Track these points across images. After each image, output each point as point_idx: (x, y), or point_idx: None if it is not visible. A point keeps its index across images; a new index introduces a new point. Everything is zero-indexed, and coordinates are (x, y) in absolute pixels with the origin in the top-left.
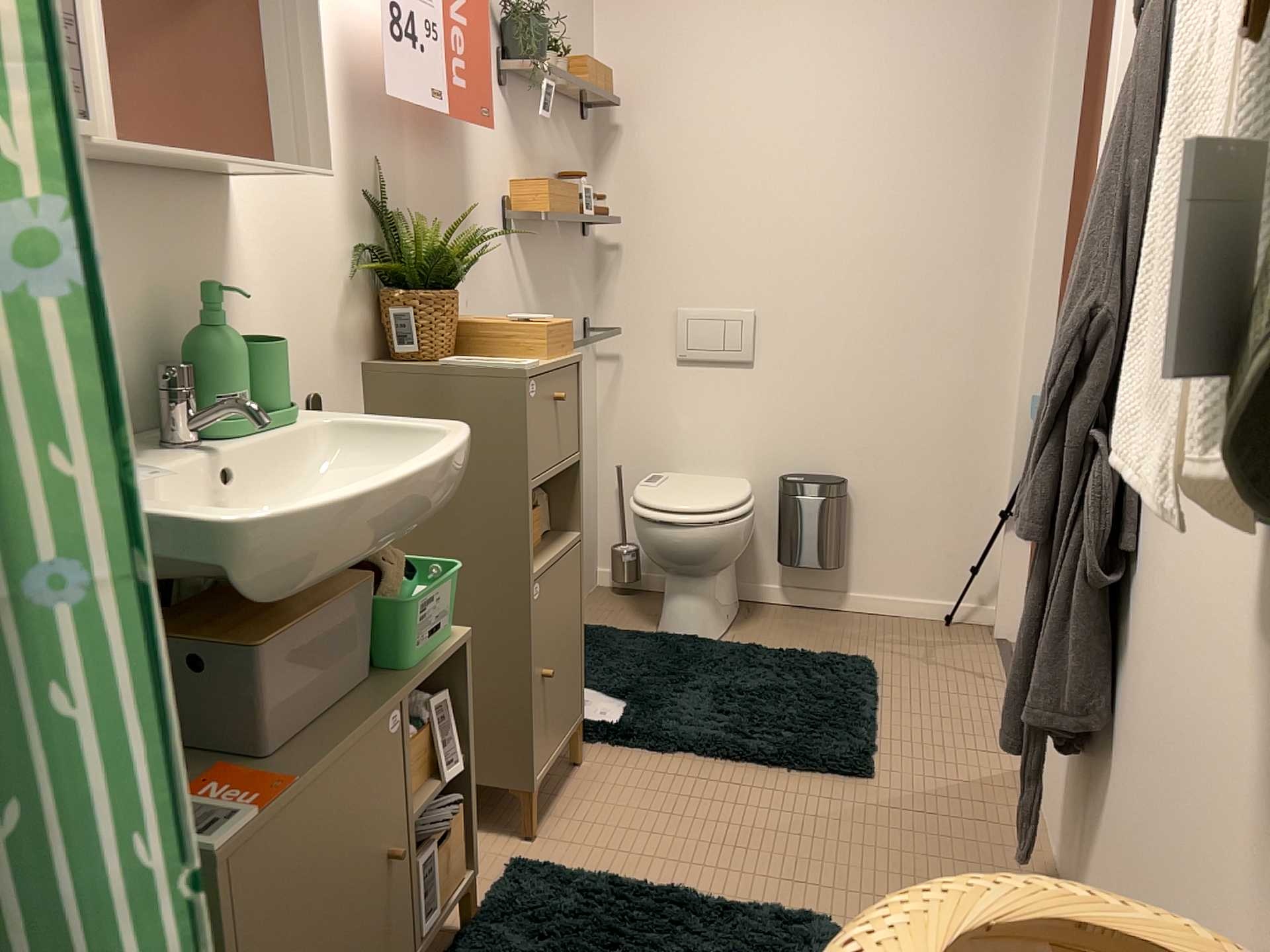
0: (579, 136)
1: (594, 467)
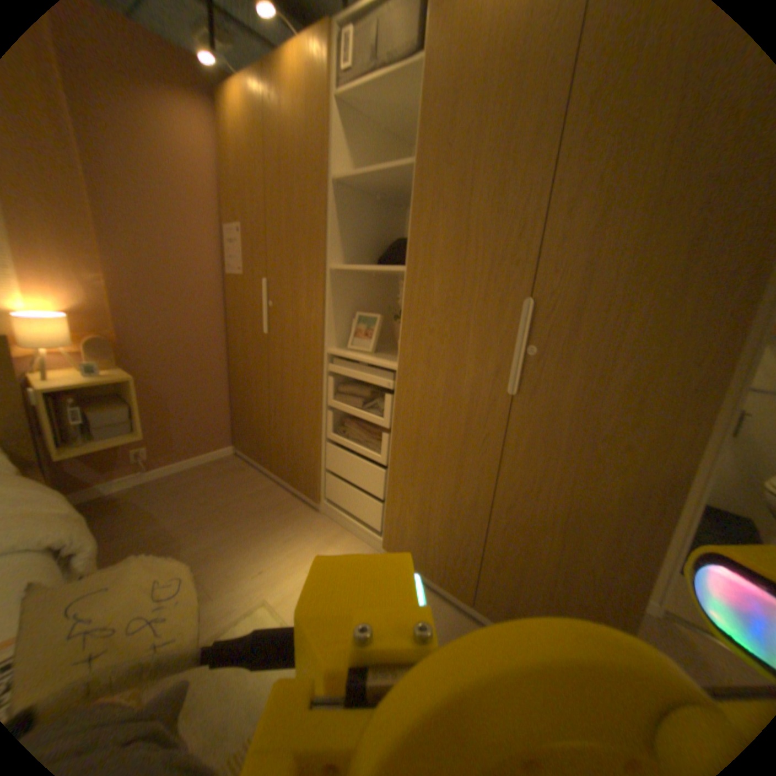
0: None
1: None
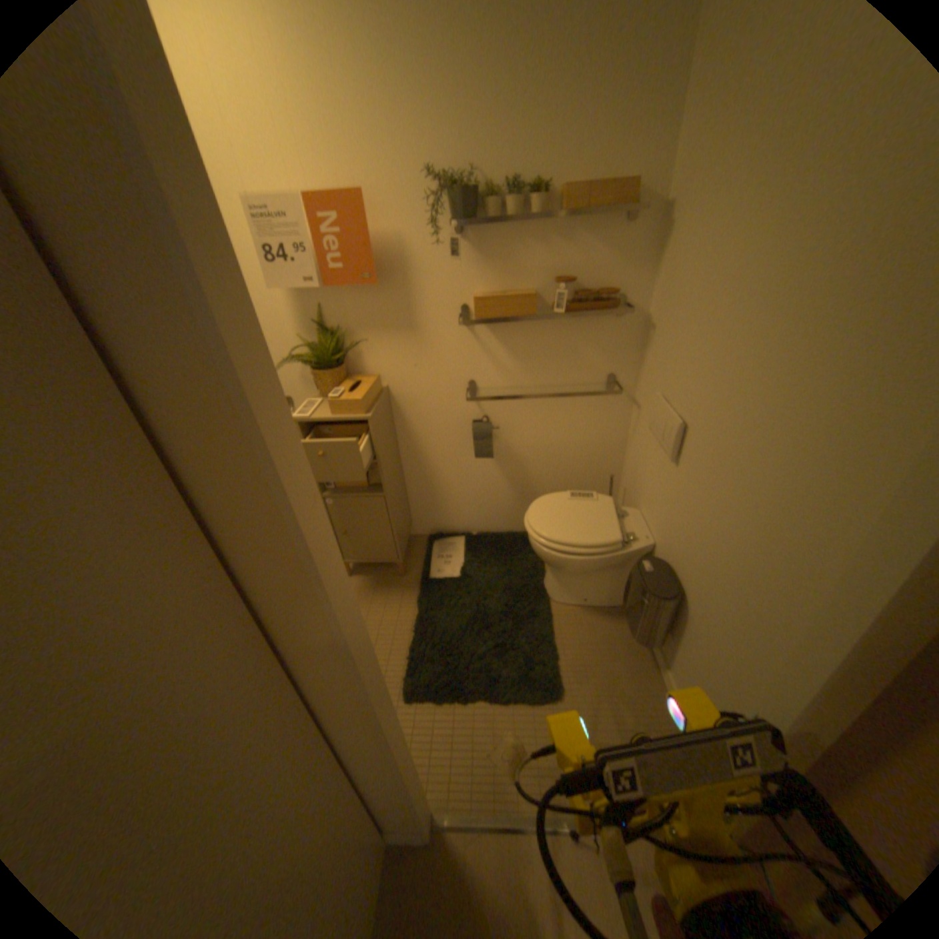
0: (617, 234)
1: (613, 467)
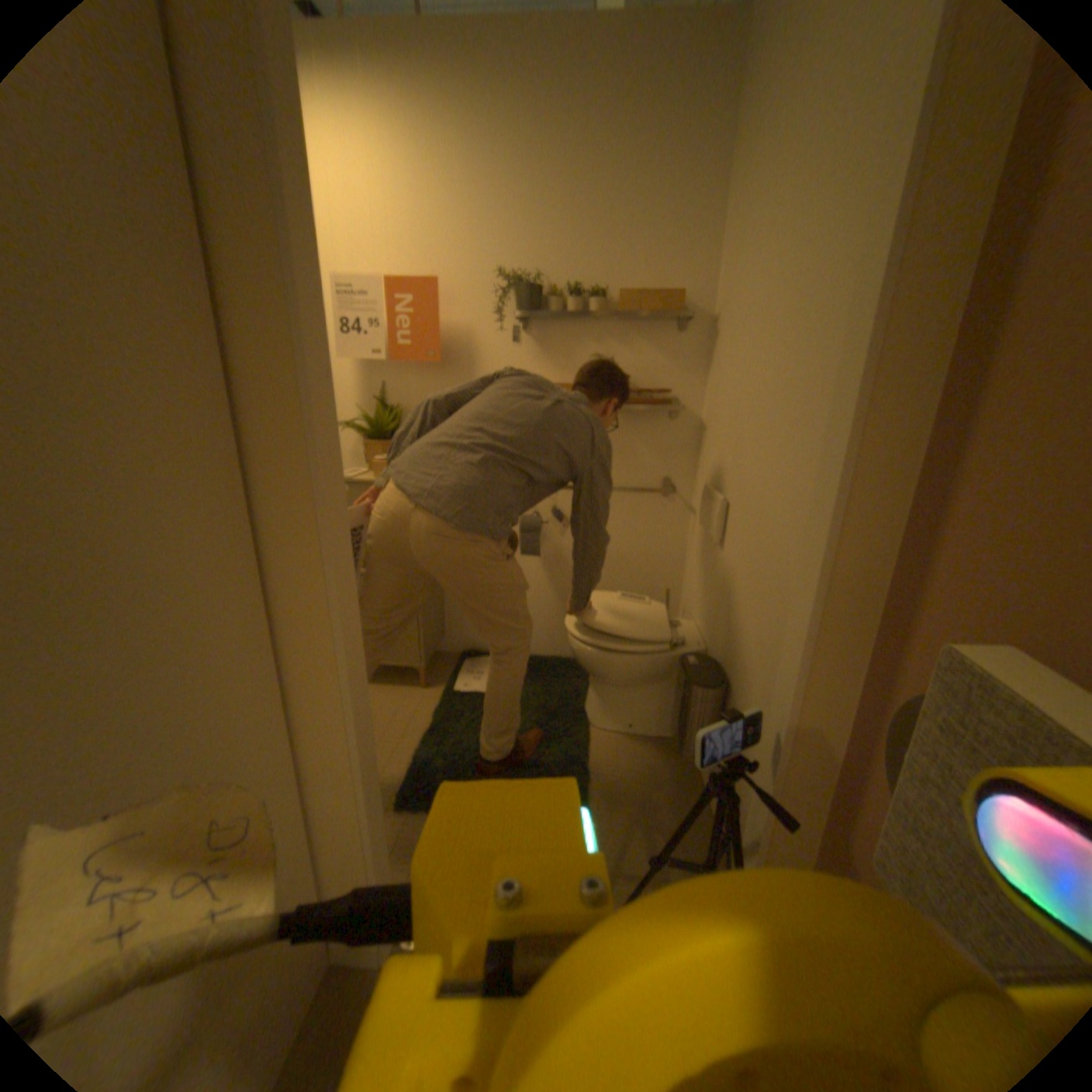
0: (671, 337)
1: (674, 582)
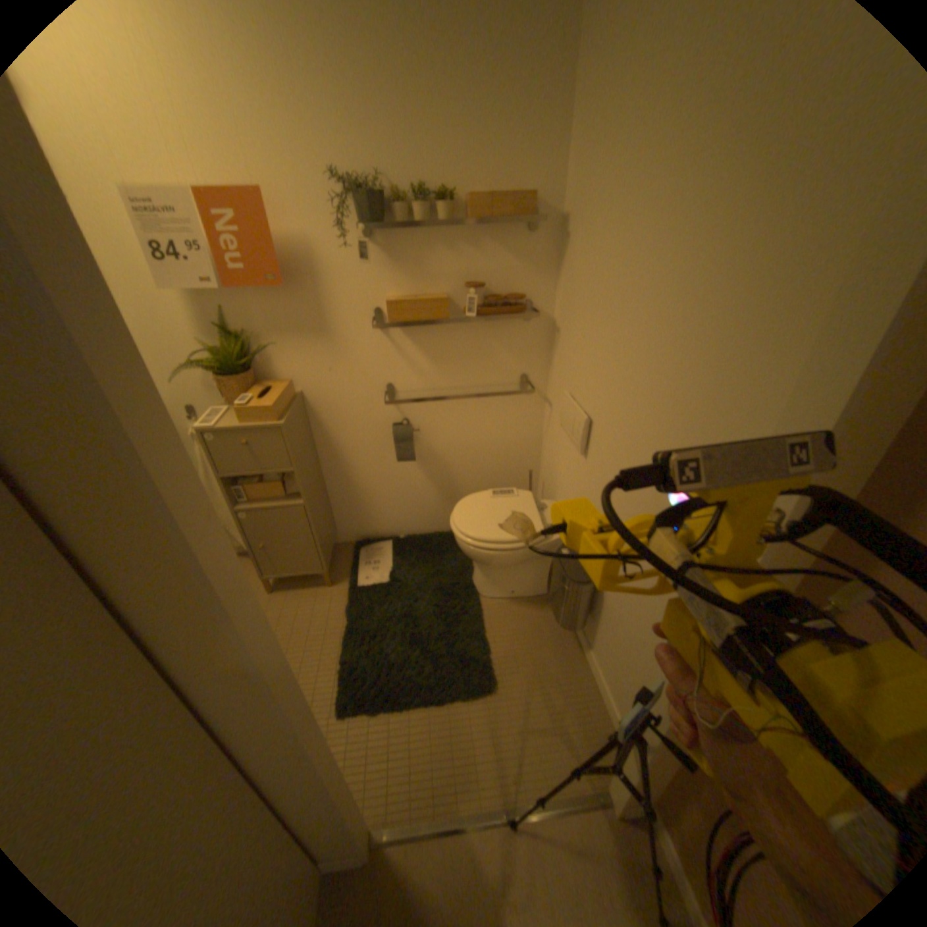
0: (520, 243)
1: (531, 463)
